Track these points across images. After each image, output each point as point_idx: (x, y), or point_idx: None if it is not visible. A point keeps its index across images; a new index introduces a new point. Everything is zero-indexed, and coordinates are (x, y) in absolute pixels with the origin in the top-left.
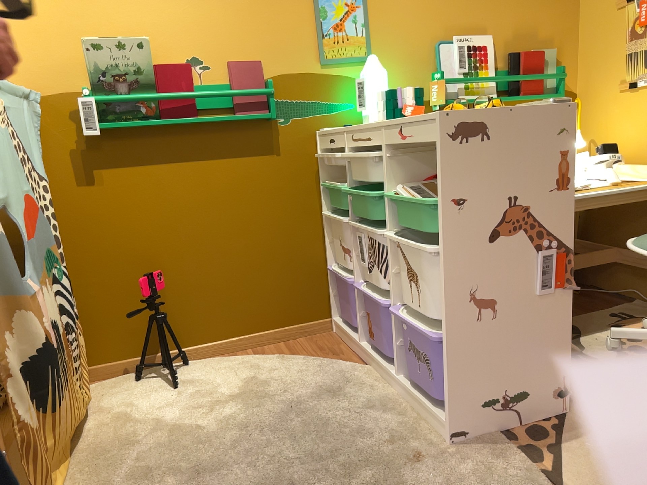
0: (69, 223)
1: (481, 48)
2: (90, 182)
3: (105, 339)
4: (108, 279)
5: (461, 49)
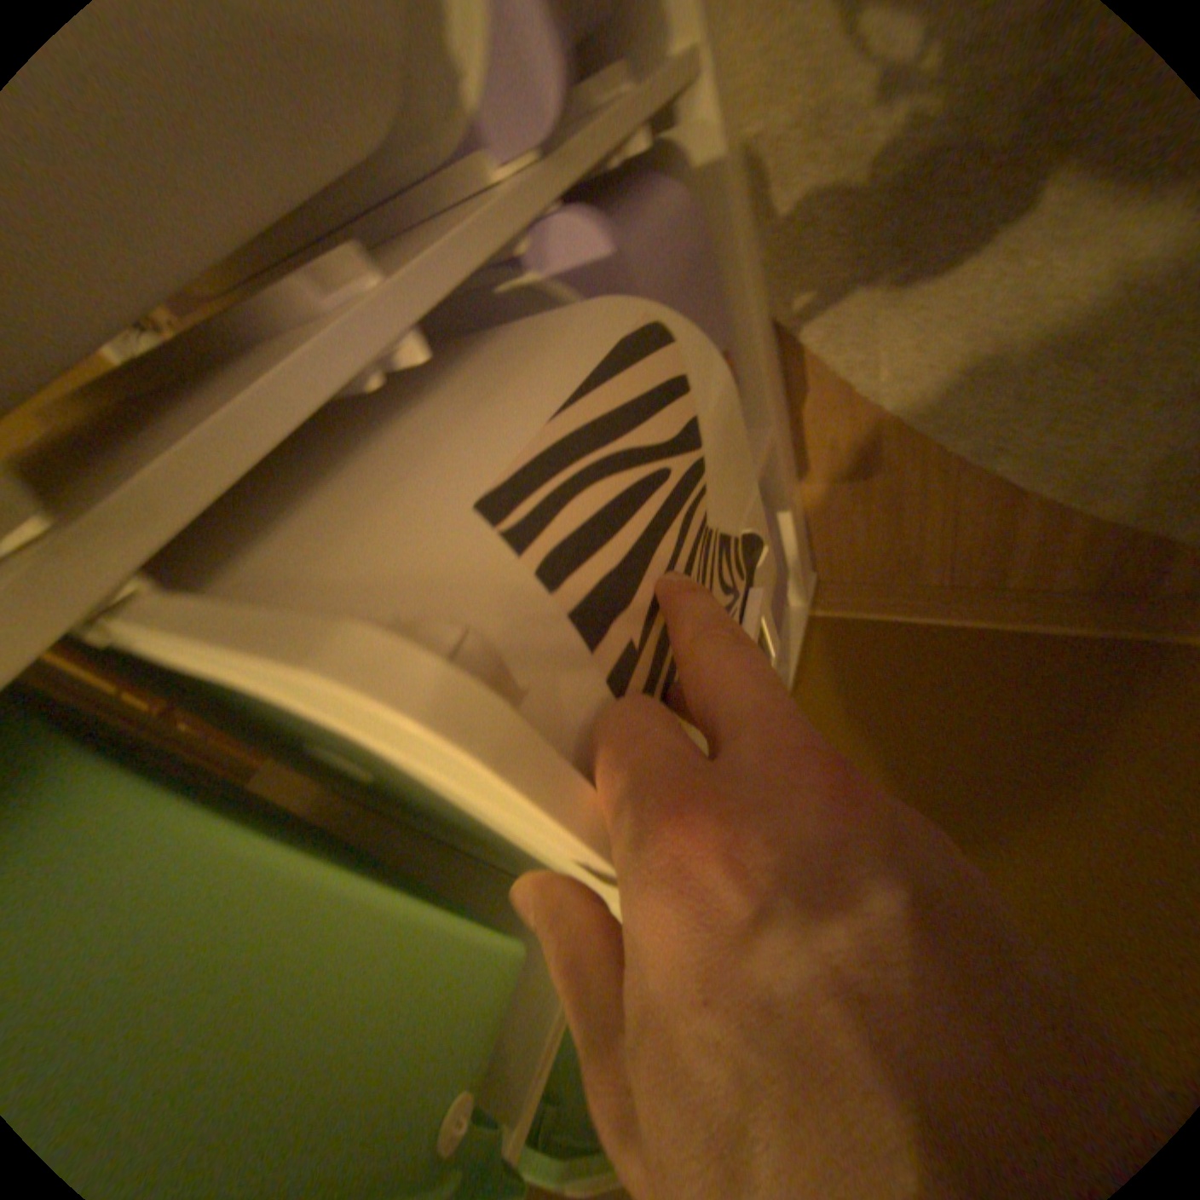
0: None
1: None
2: None
3: None
4: None
5: None
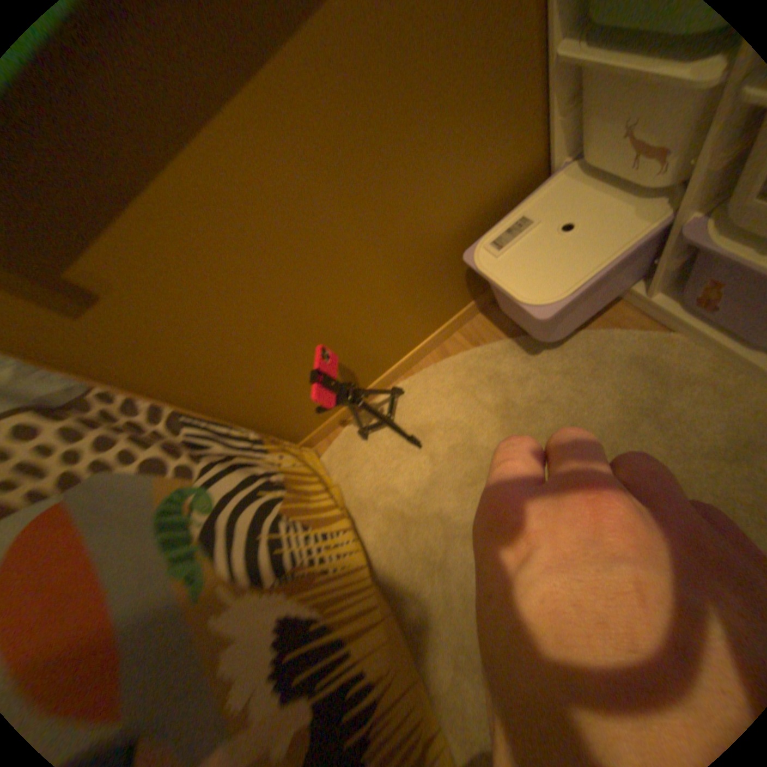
0: (138, 371)
1: None
2: (87, 301)
3: (302, 419)
4: (258, 383)
5: None
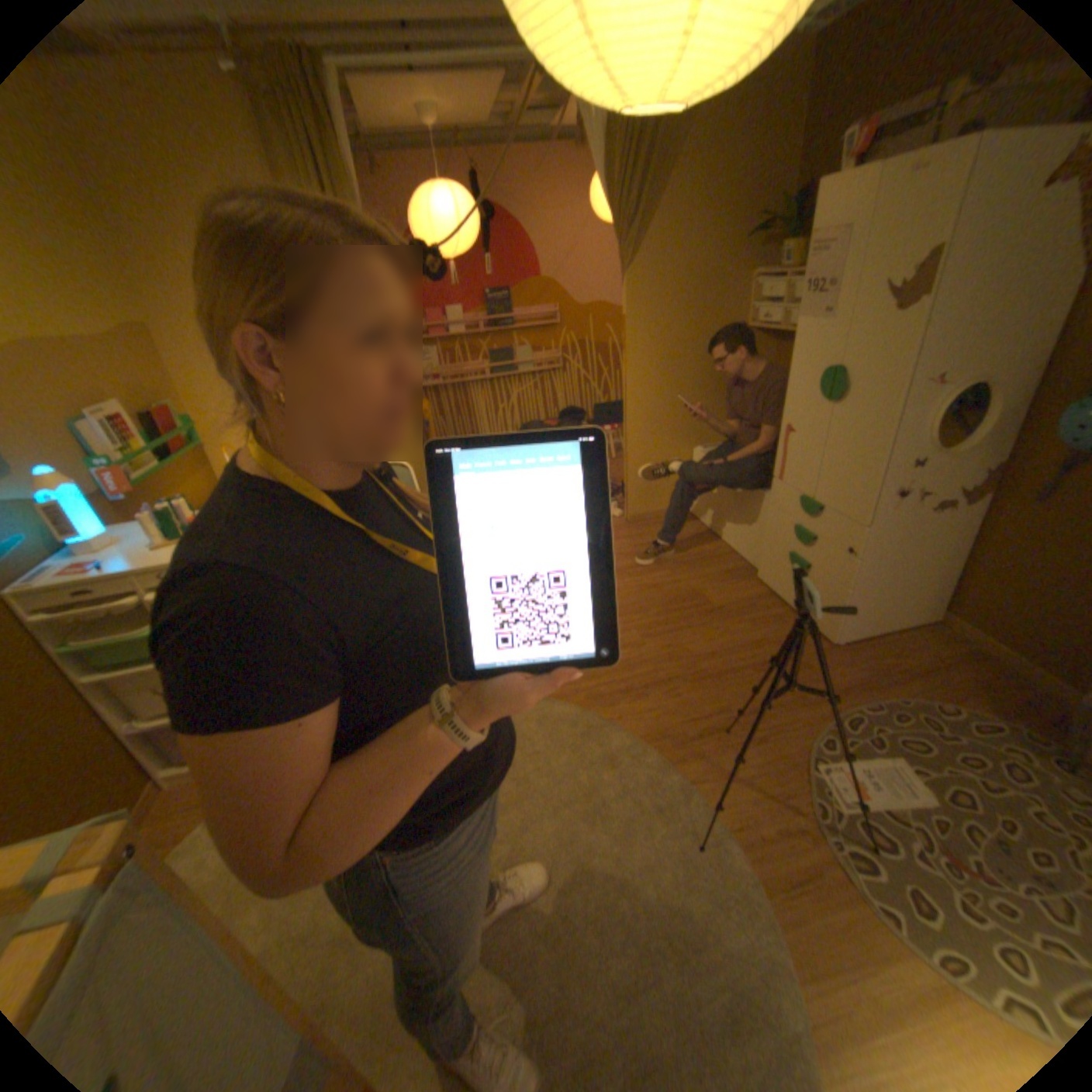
0: None
1: (115, 416)
2: None
3: None
4: None
5: (102, 424)
